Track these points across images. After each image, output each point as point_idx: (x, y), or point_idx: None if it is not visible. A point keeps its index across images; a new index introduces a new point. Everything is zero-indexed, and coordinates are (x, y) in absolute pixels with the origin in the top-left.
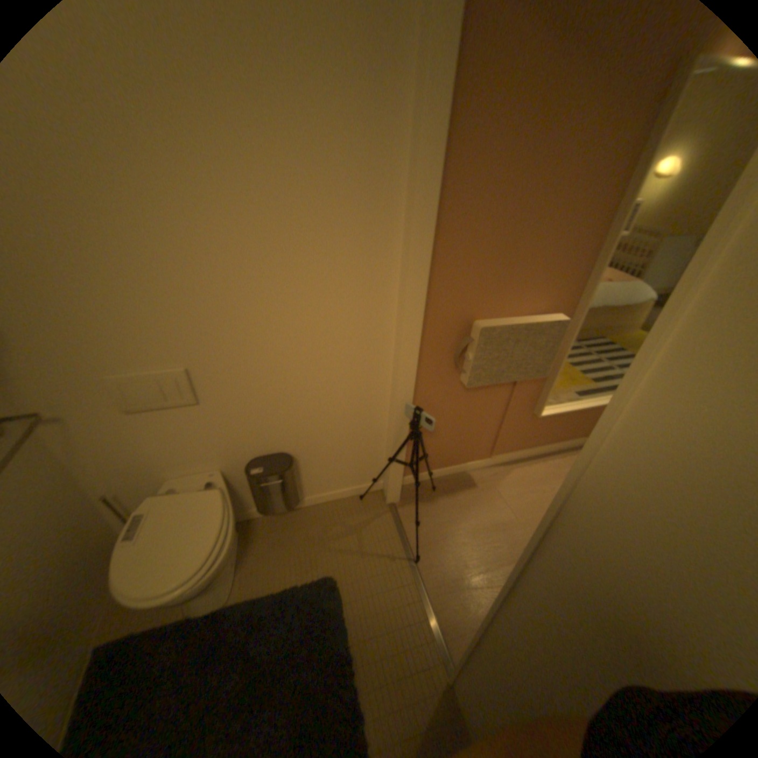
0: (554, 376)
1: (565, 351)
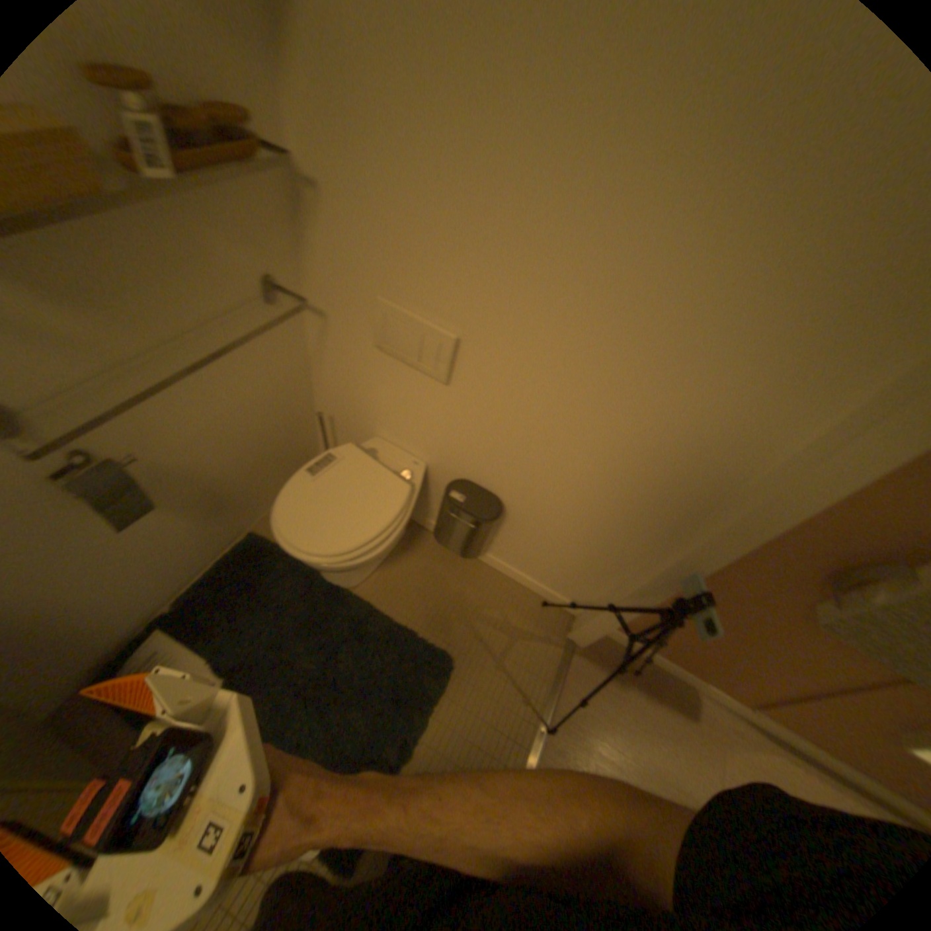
0: None
1: None
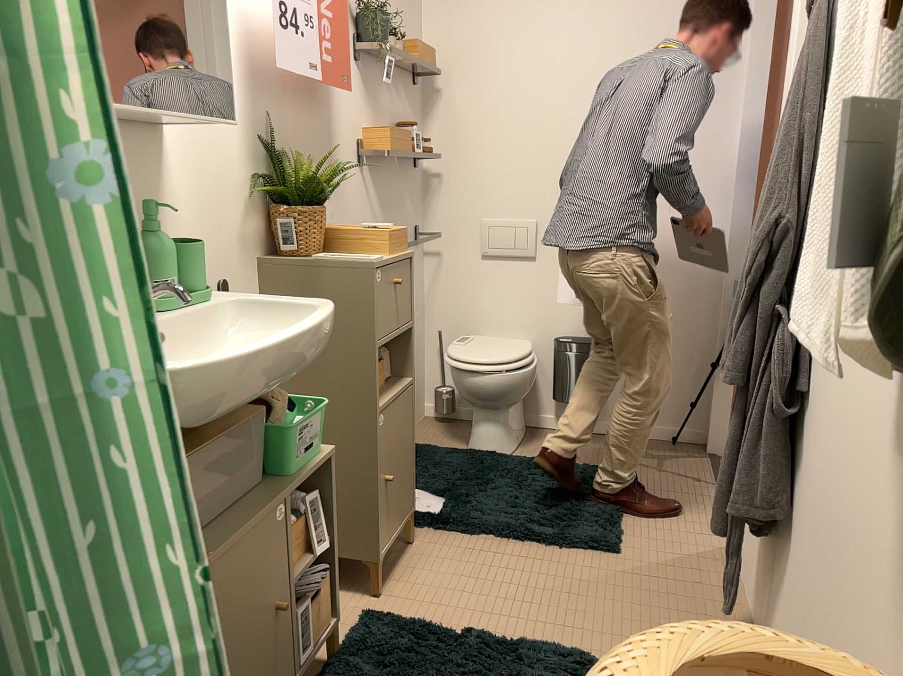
0: None
1: None
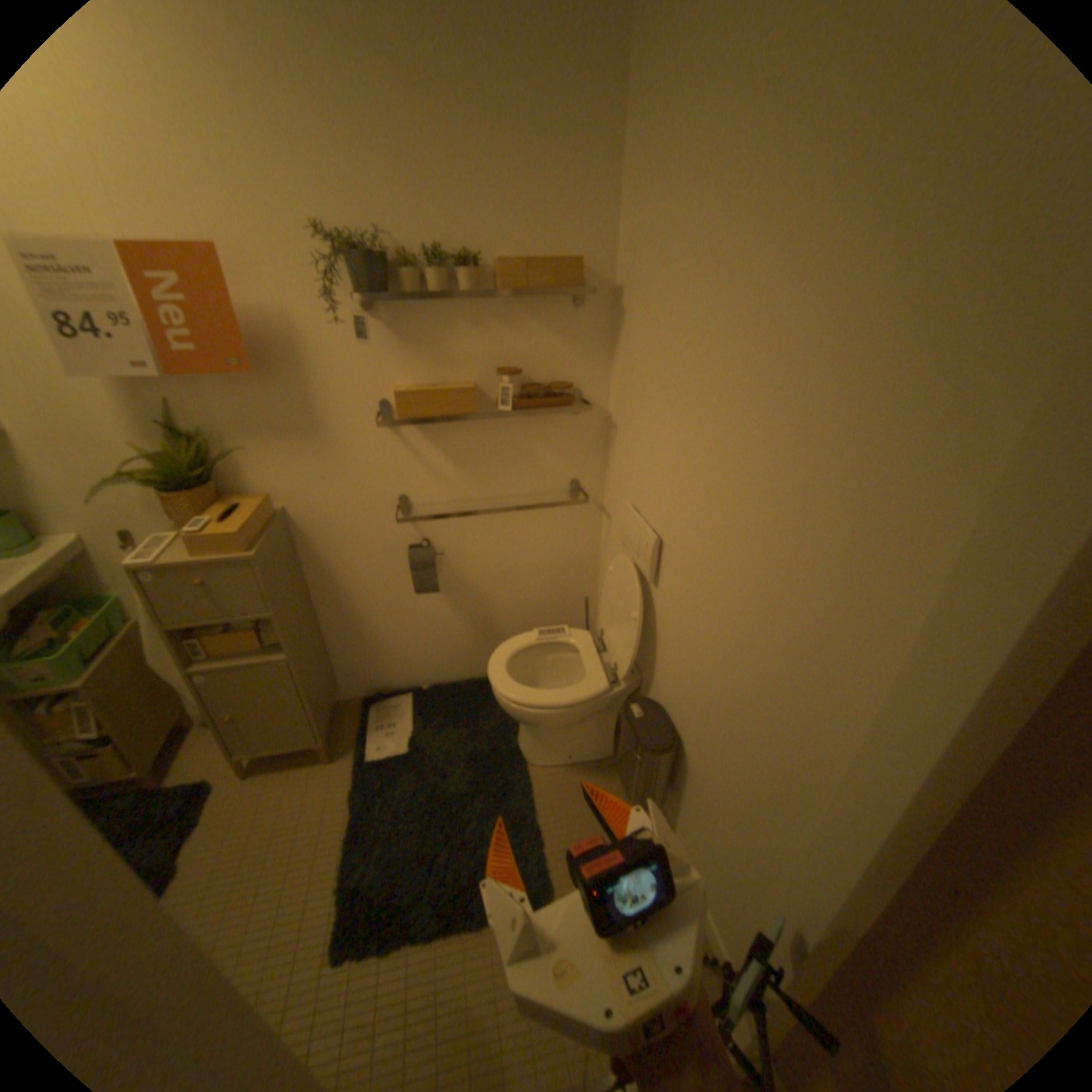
0: None
1: None
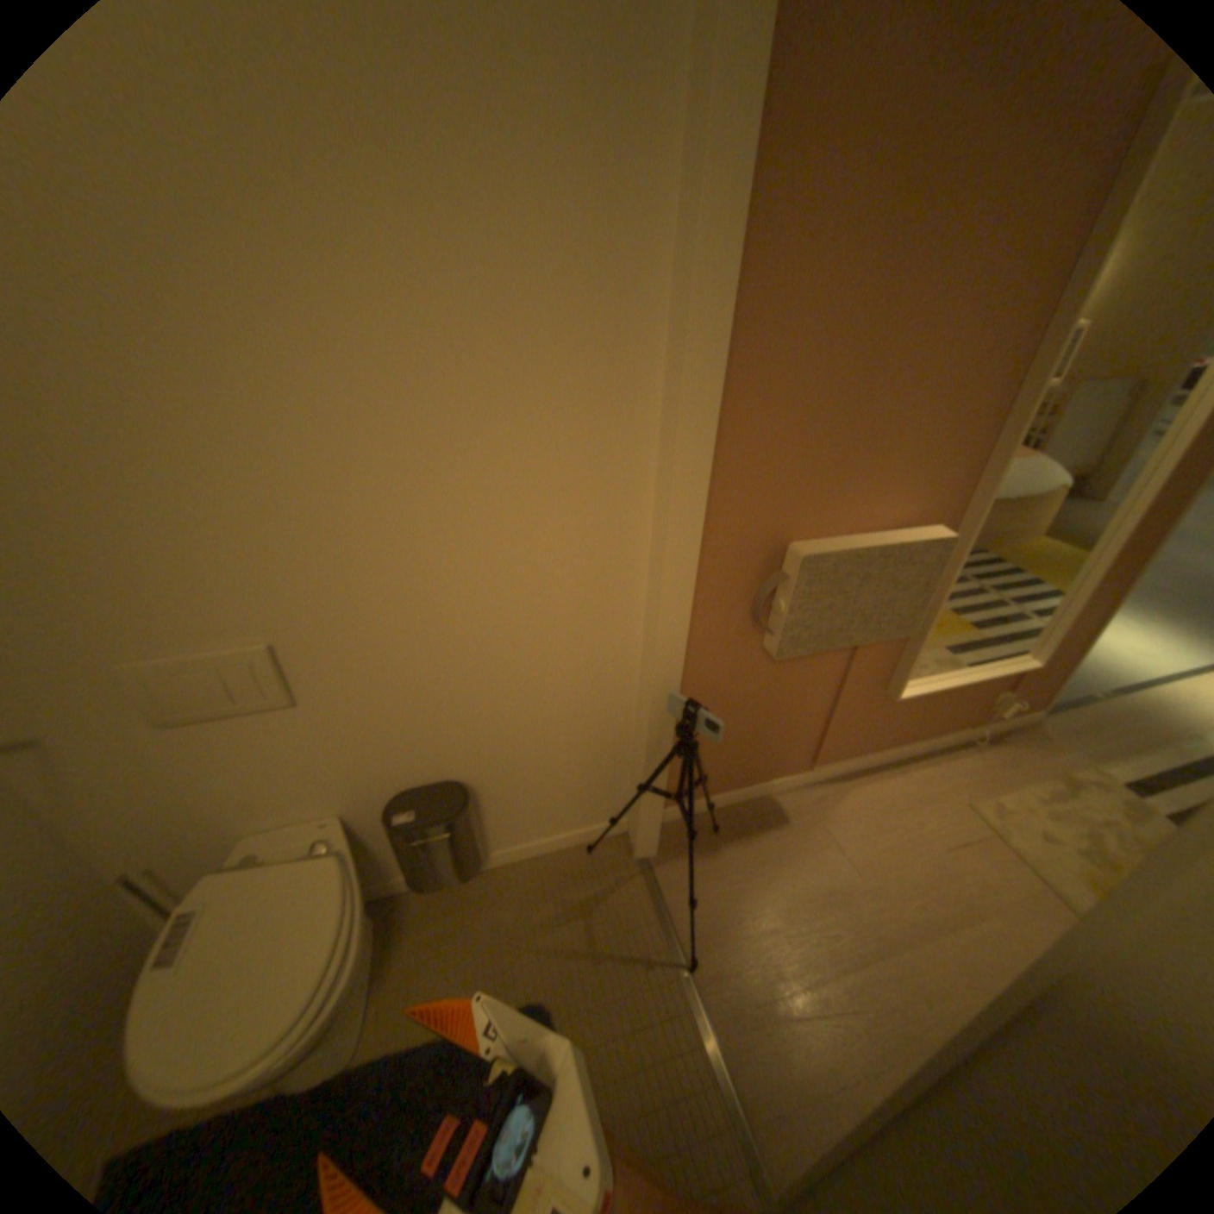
0: (923, 631)
1: (943, 588)
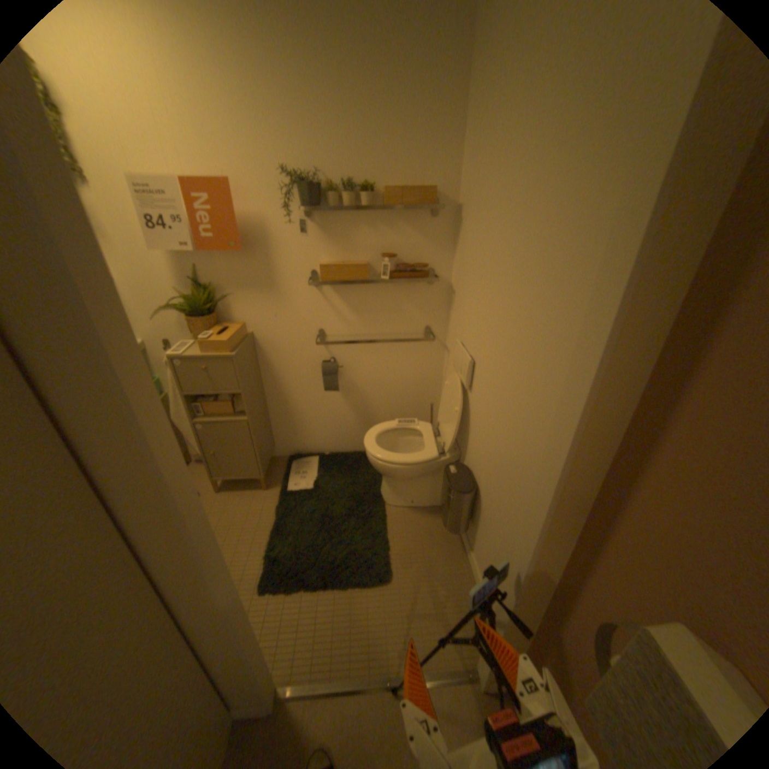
0: None
1: None
